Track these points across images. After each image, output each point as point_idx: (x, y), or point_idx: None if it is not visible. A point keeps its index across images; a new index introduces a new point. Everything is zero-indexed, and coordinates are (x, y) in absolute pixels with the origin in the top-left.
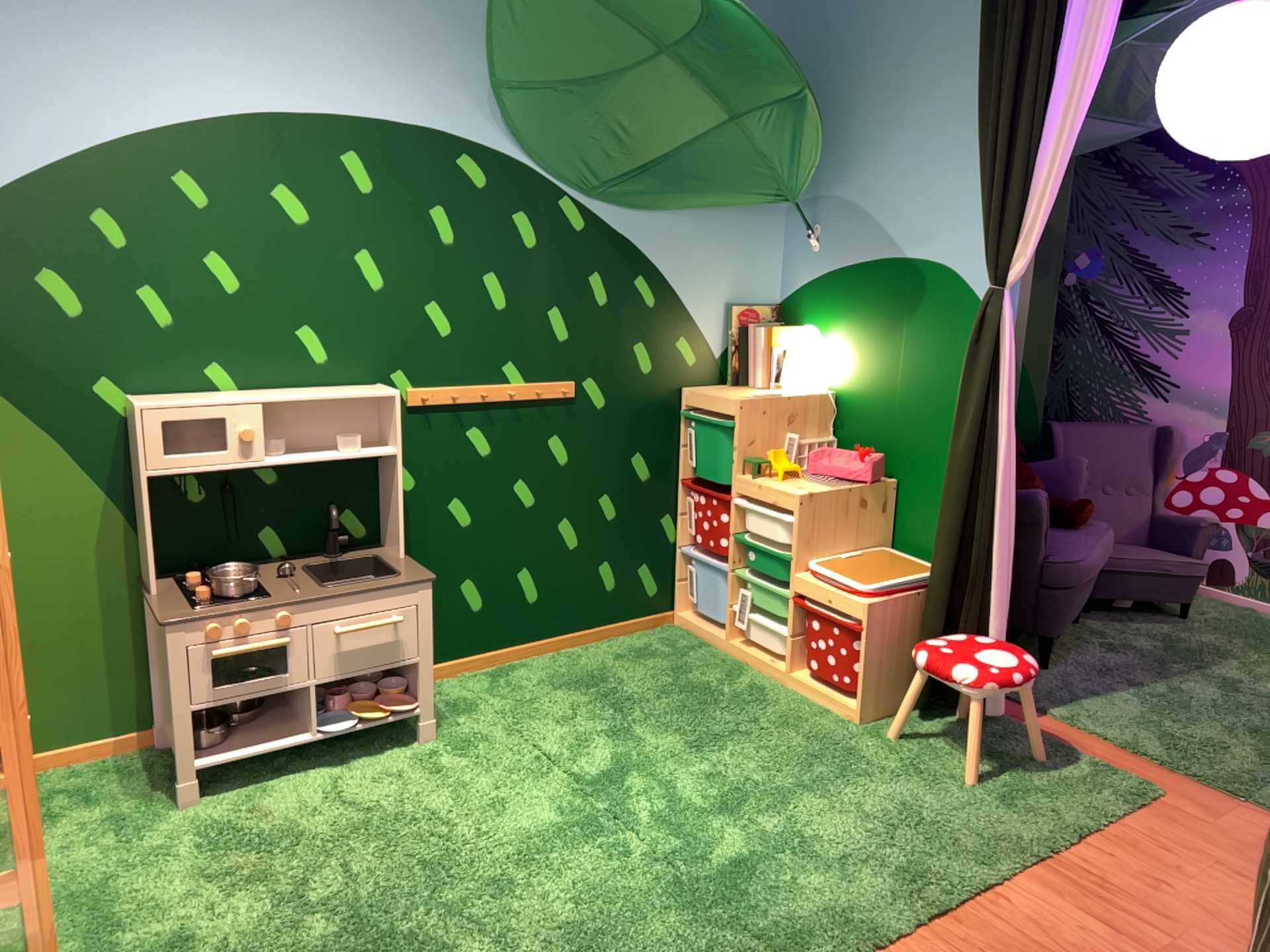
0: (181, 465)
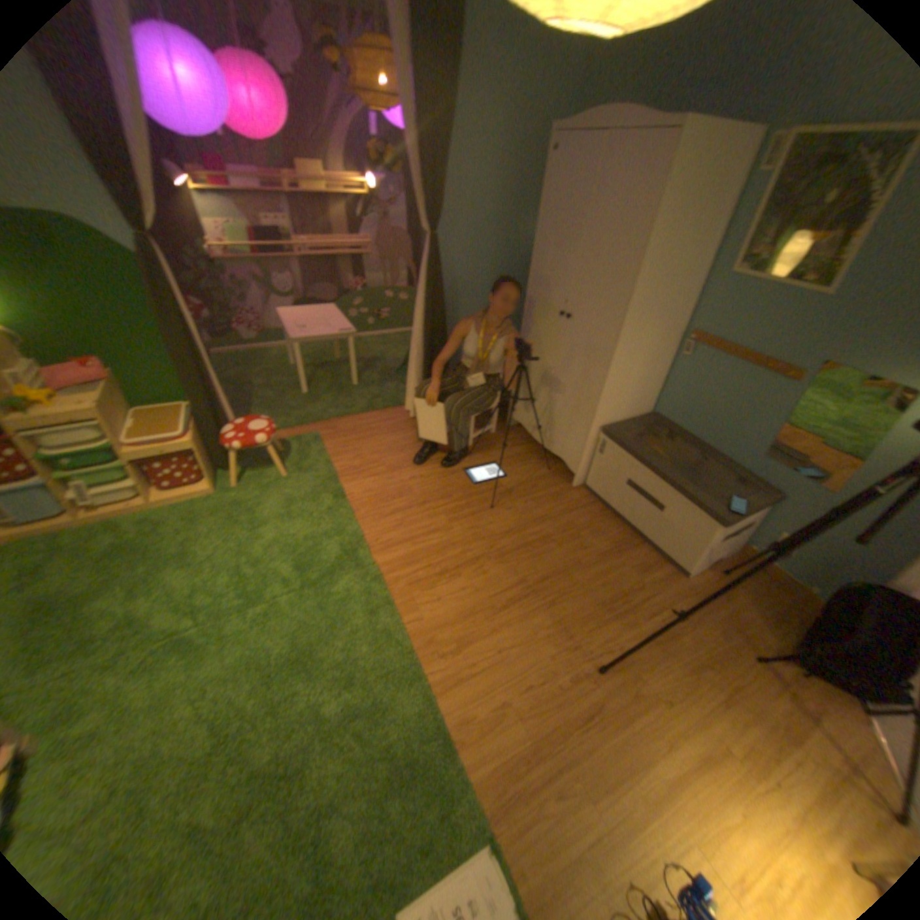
0: None
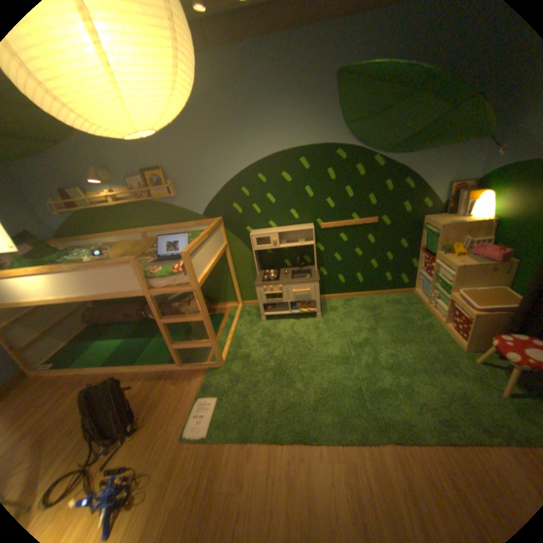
0: (260, 248)
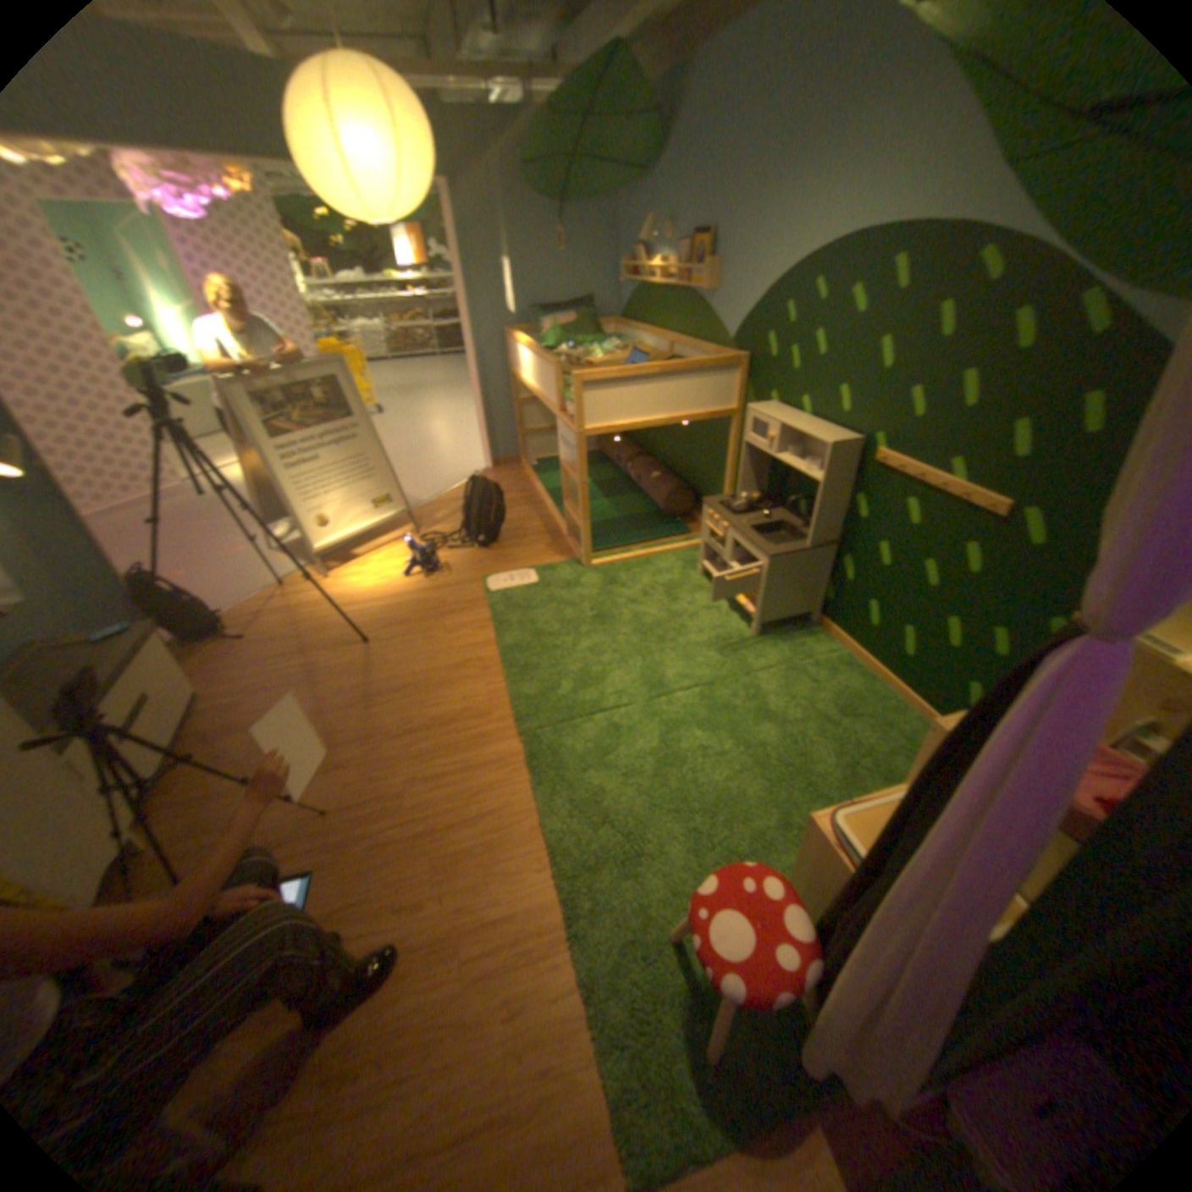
0: (752, 442)
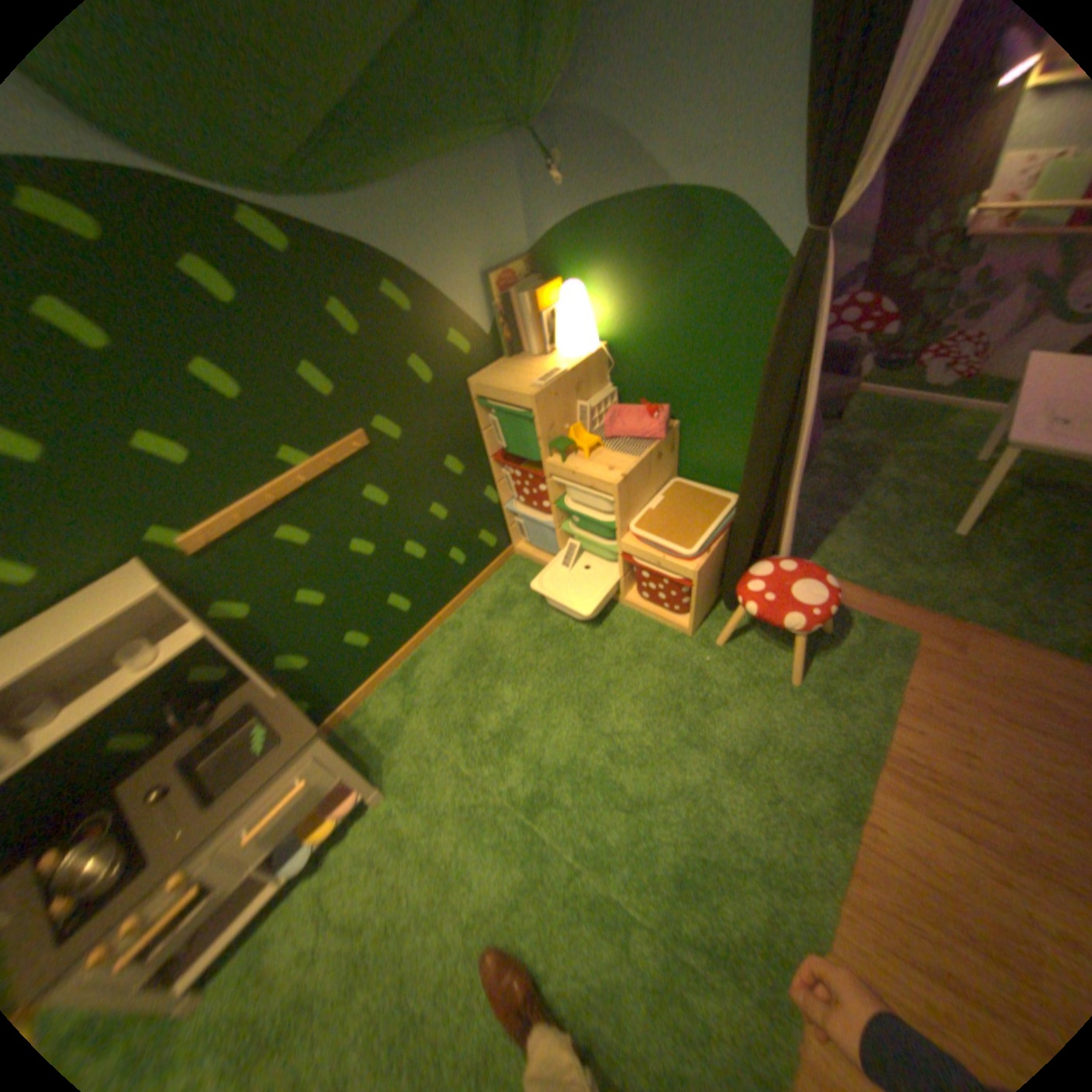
0: None
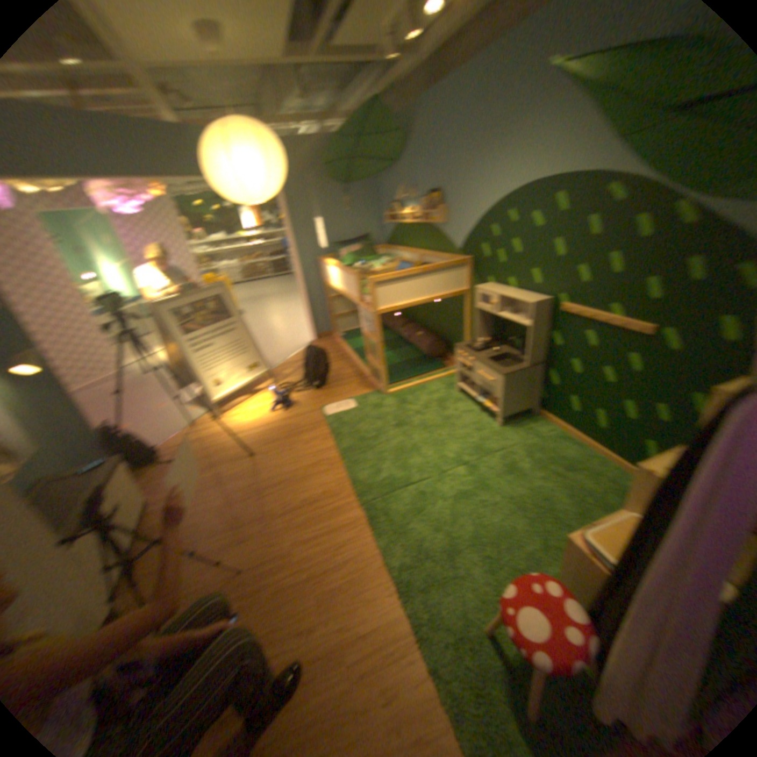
0: (482, 307)
